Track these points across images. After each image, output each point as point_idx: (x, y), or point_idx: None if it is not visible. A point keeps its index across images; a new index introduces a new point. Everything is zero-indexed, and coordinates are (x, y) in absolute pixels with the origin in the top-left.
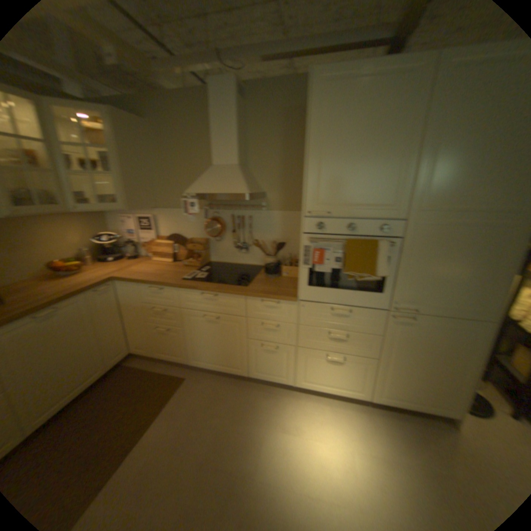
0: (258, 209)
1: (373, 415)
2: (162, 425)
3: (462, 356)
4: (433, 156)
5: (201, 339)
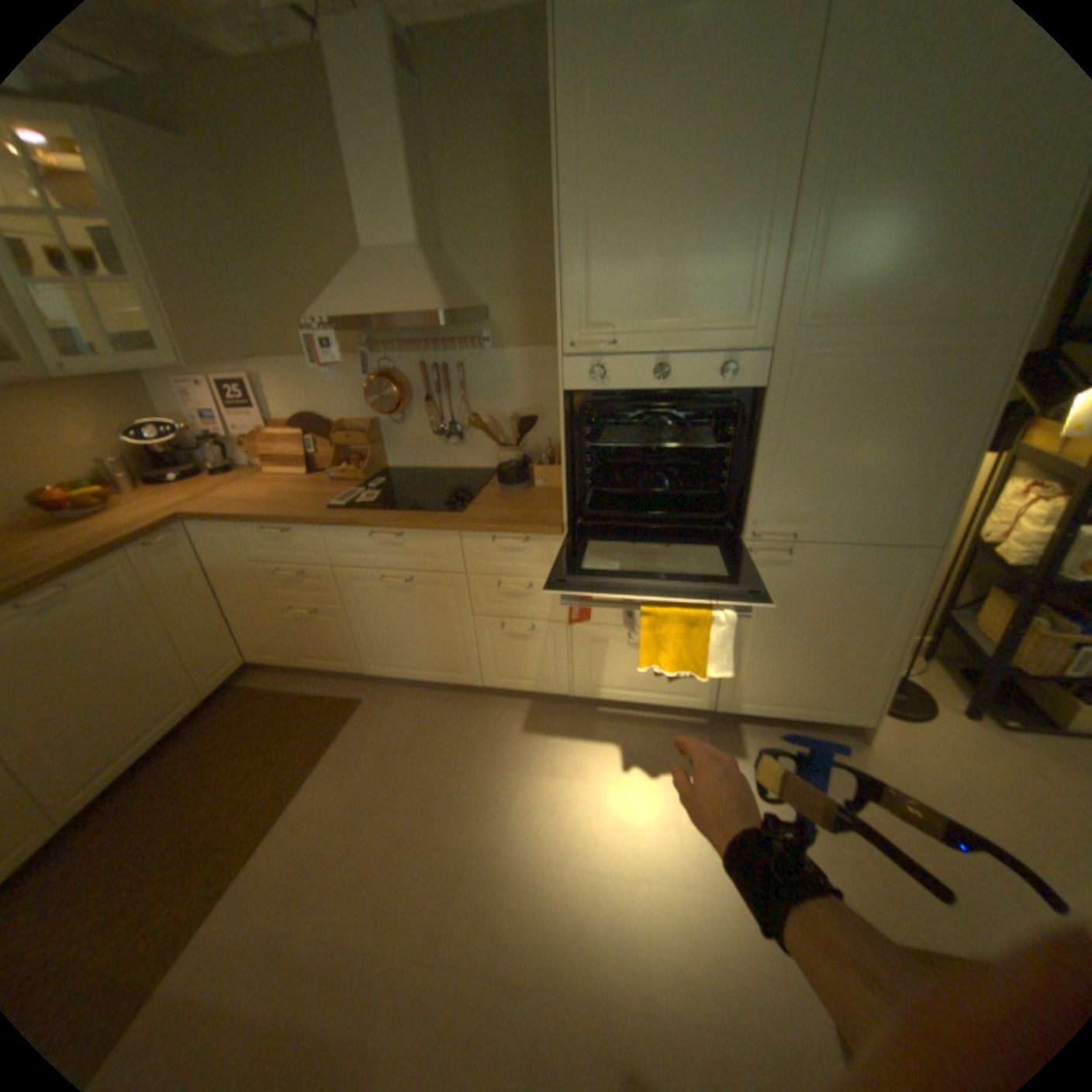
0: (479, 346)
1: (719, 735)
2: (326, 782)
3: (879, 616)
4: (827, 202)
5: (385, 622)
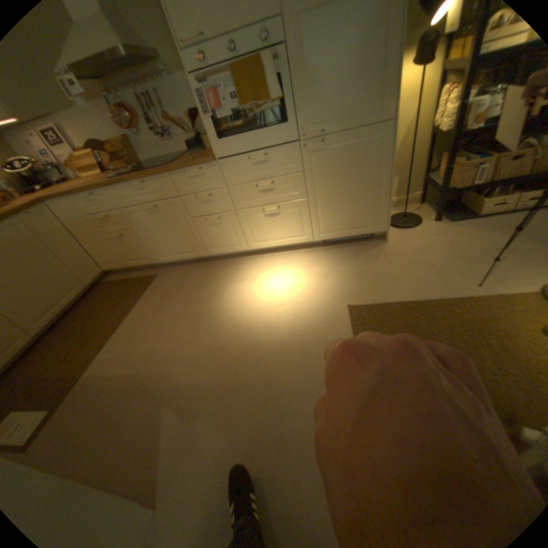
0: (161, 76)
1: (318, 252)
2: (144, 304)
3: (375, 166)
4: None
5: (155, 233)
